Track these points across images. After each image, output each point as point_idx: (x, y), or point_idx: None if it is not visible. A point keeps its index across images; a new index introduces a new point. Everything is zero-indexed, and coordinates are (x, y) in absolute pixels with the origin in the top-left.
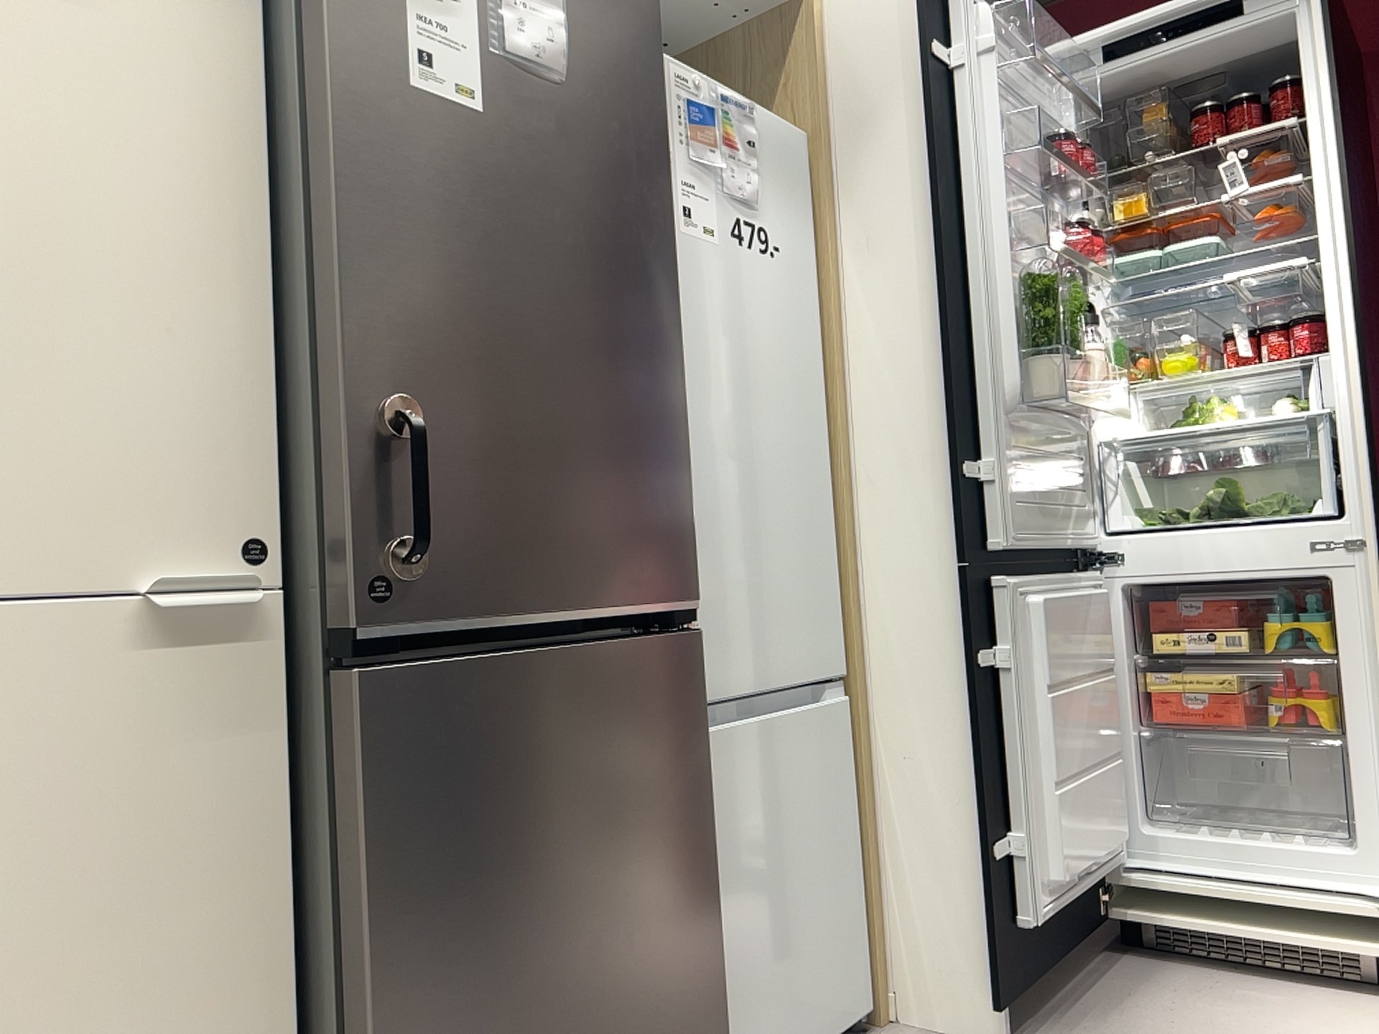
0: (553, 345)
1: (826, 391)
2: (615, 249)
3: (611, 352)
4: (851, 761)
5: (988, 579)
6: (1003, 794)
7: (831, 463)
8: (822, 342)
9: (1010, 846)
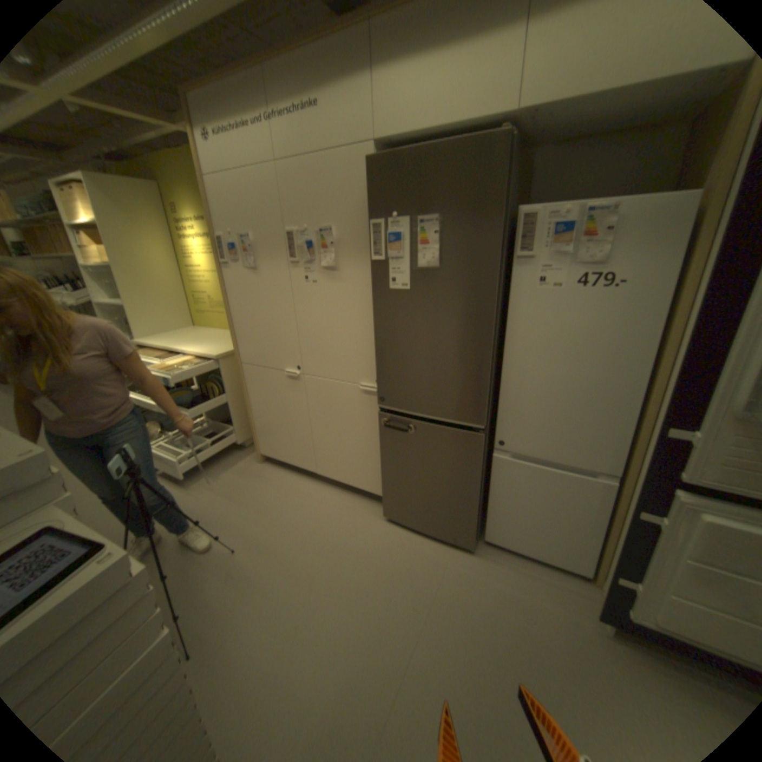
0: (430, 350)
1: (664, 350)
2: (459, 318)
3: (453, 351)
4: (618, 506)
5: (674, 488)
6: (642, 570)
7: (653, 387)
8: (672, 324)
9: (635, 587)
